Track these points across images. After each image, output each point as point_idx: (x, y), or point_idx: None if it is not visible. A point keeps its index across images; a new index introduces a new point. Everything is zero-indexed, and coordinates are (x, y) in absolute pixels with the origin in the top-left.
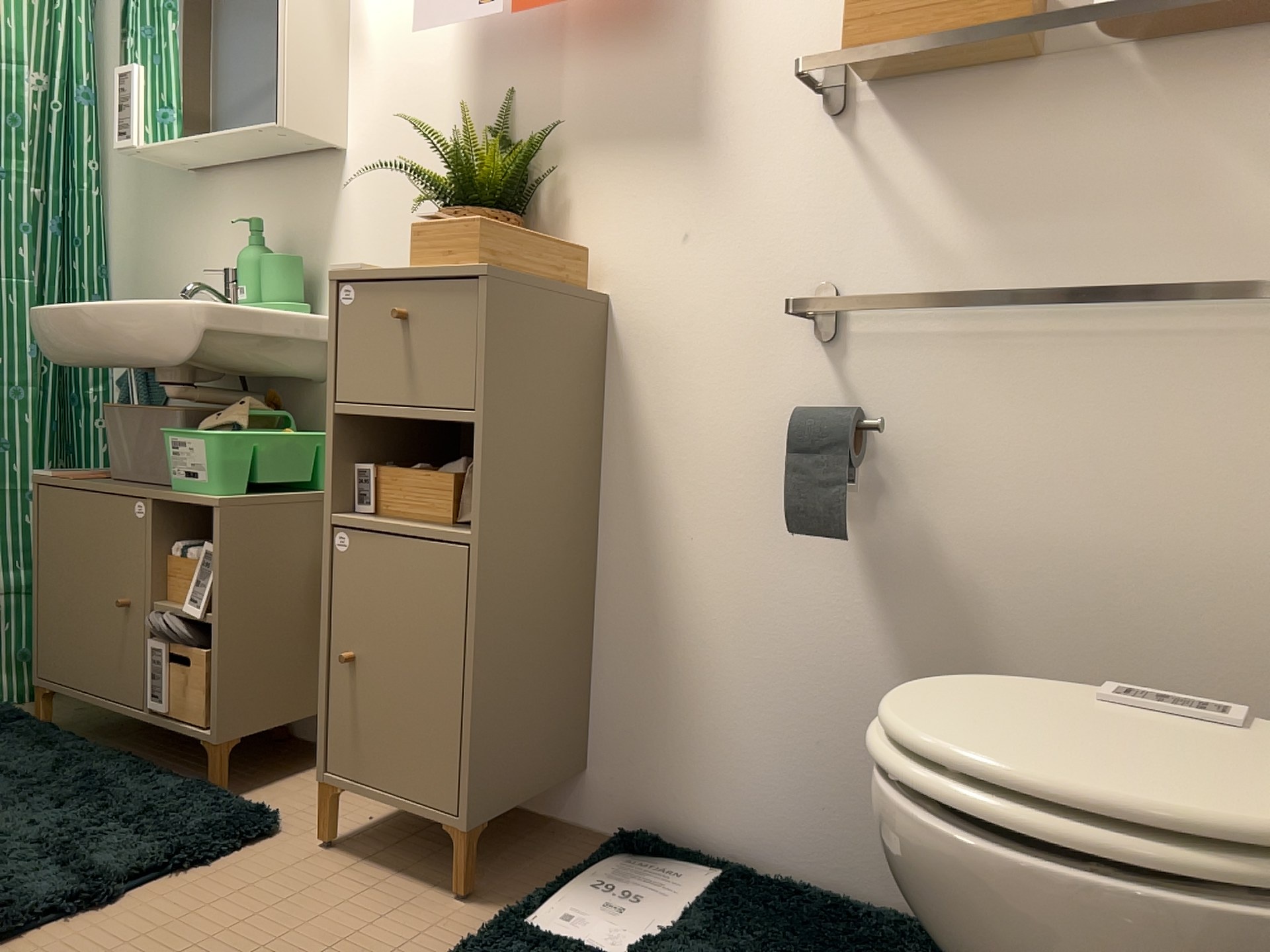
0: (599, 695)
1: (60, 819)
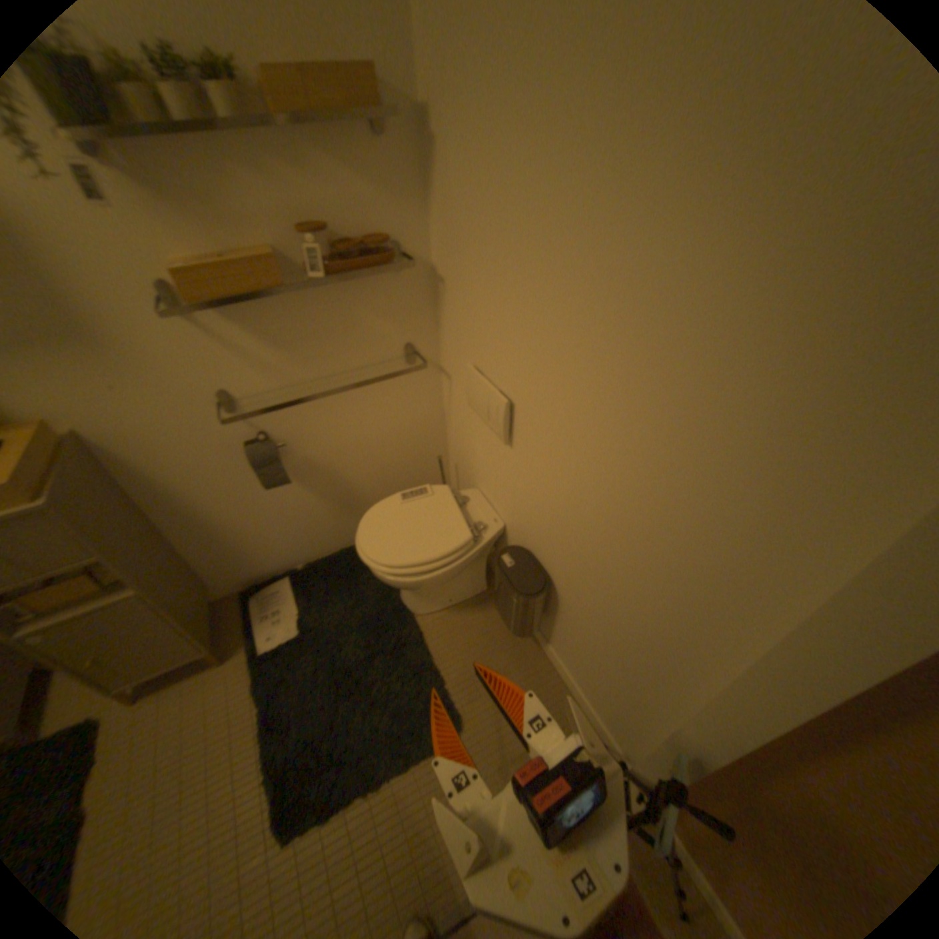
0: (194, 568)
1: None
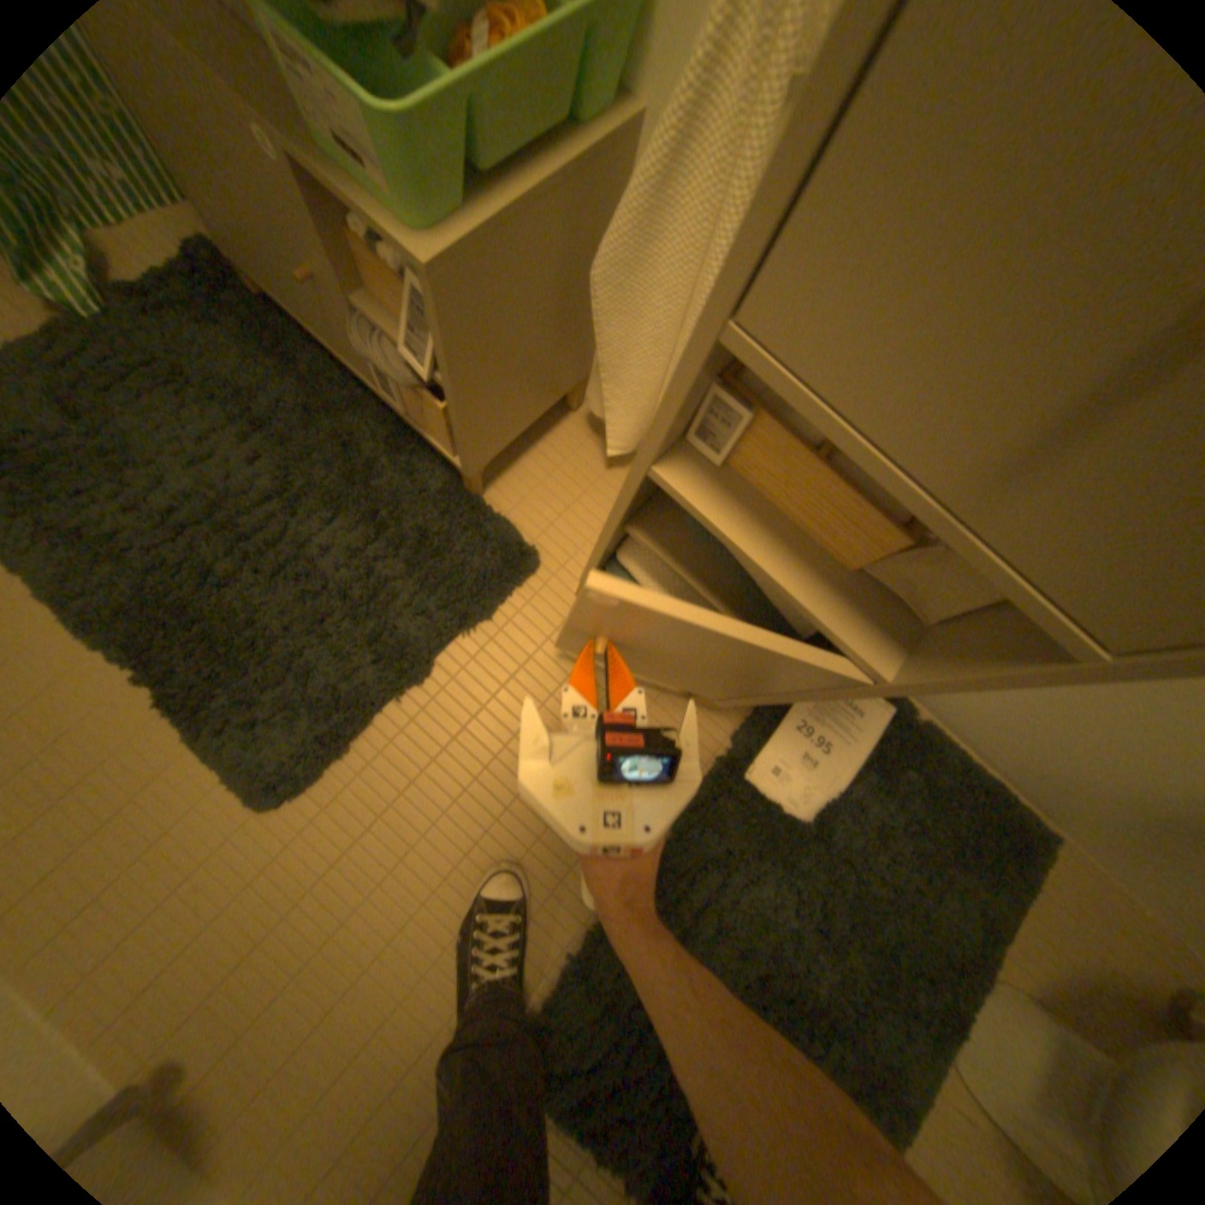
0: None
1: (350, 544)
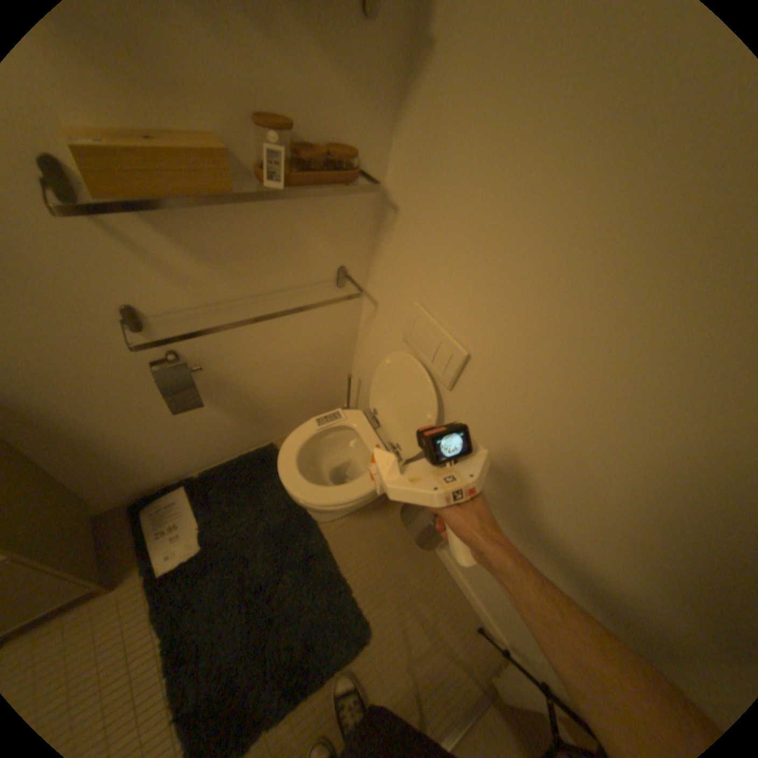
0: (76, 486)
1: None
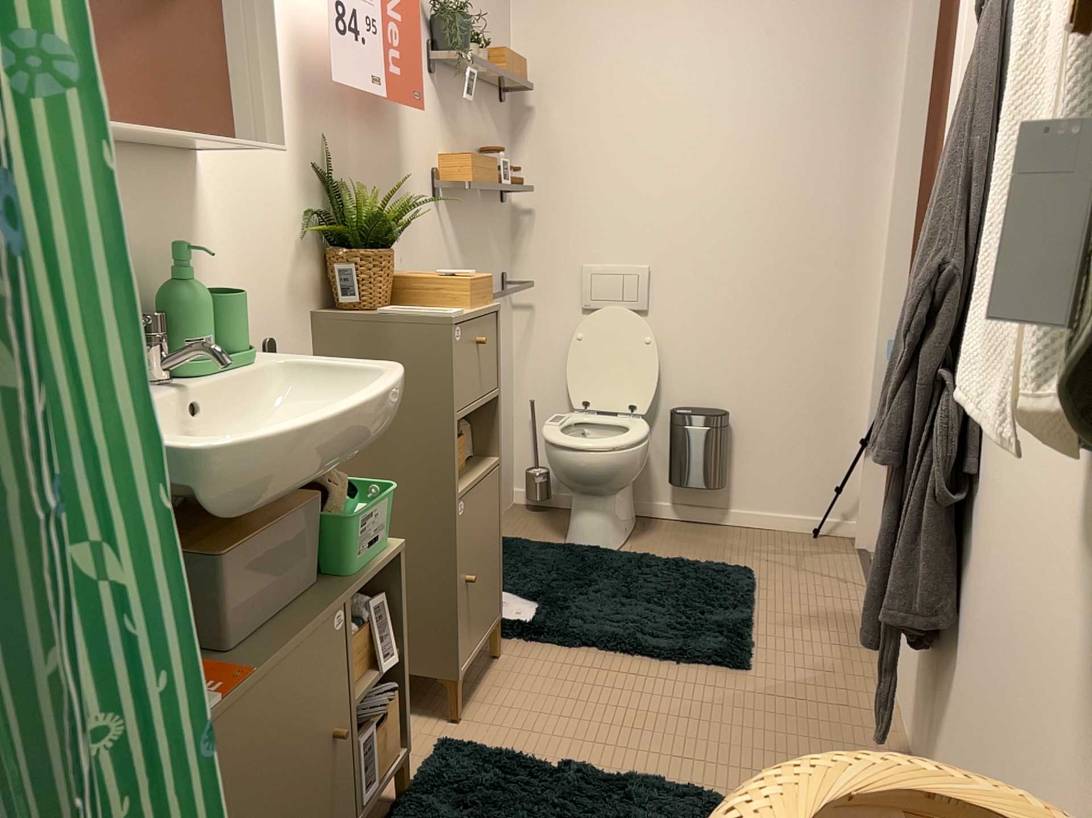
0: None
1: None
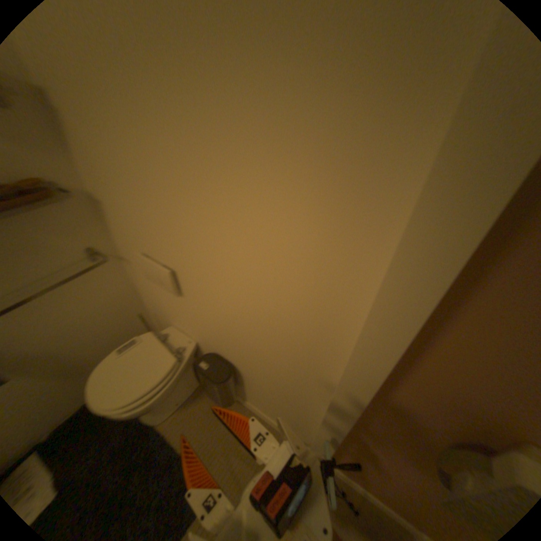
0: None
1: None
